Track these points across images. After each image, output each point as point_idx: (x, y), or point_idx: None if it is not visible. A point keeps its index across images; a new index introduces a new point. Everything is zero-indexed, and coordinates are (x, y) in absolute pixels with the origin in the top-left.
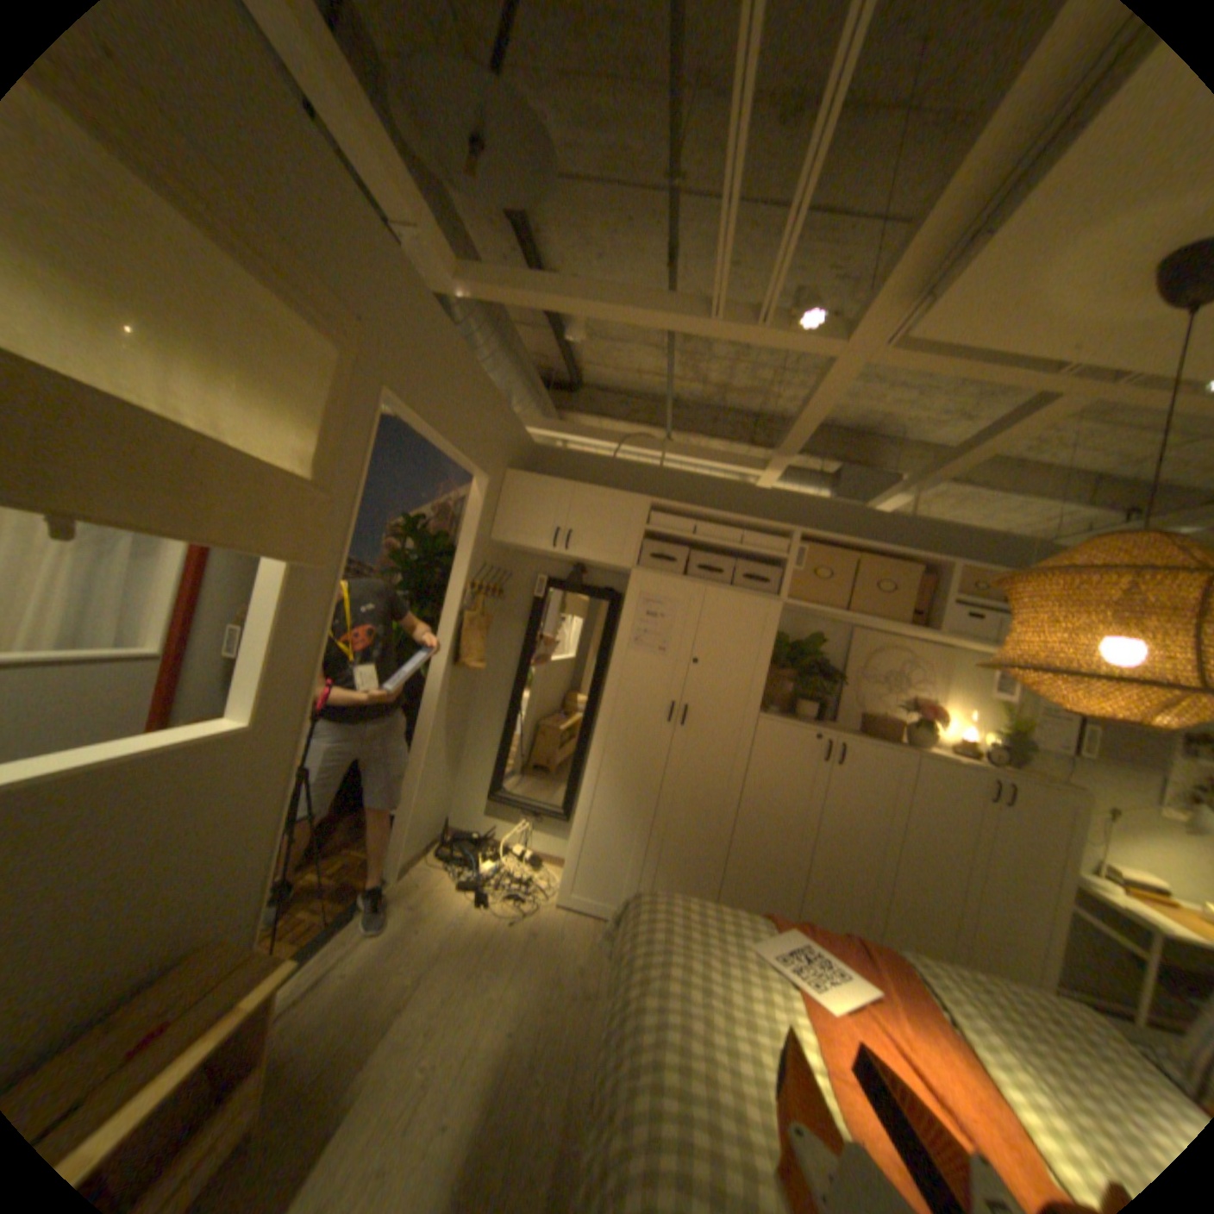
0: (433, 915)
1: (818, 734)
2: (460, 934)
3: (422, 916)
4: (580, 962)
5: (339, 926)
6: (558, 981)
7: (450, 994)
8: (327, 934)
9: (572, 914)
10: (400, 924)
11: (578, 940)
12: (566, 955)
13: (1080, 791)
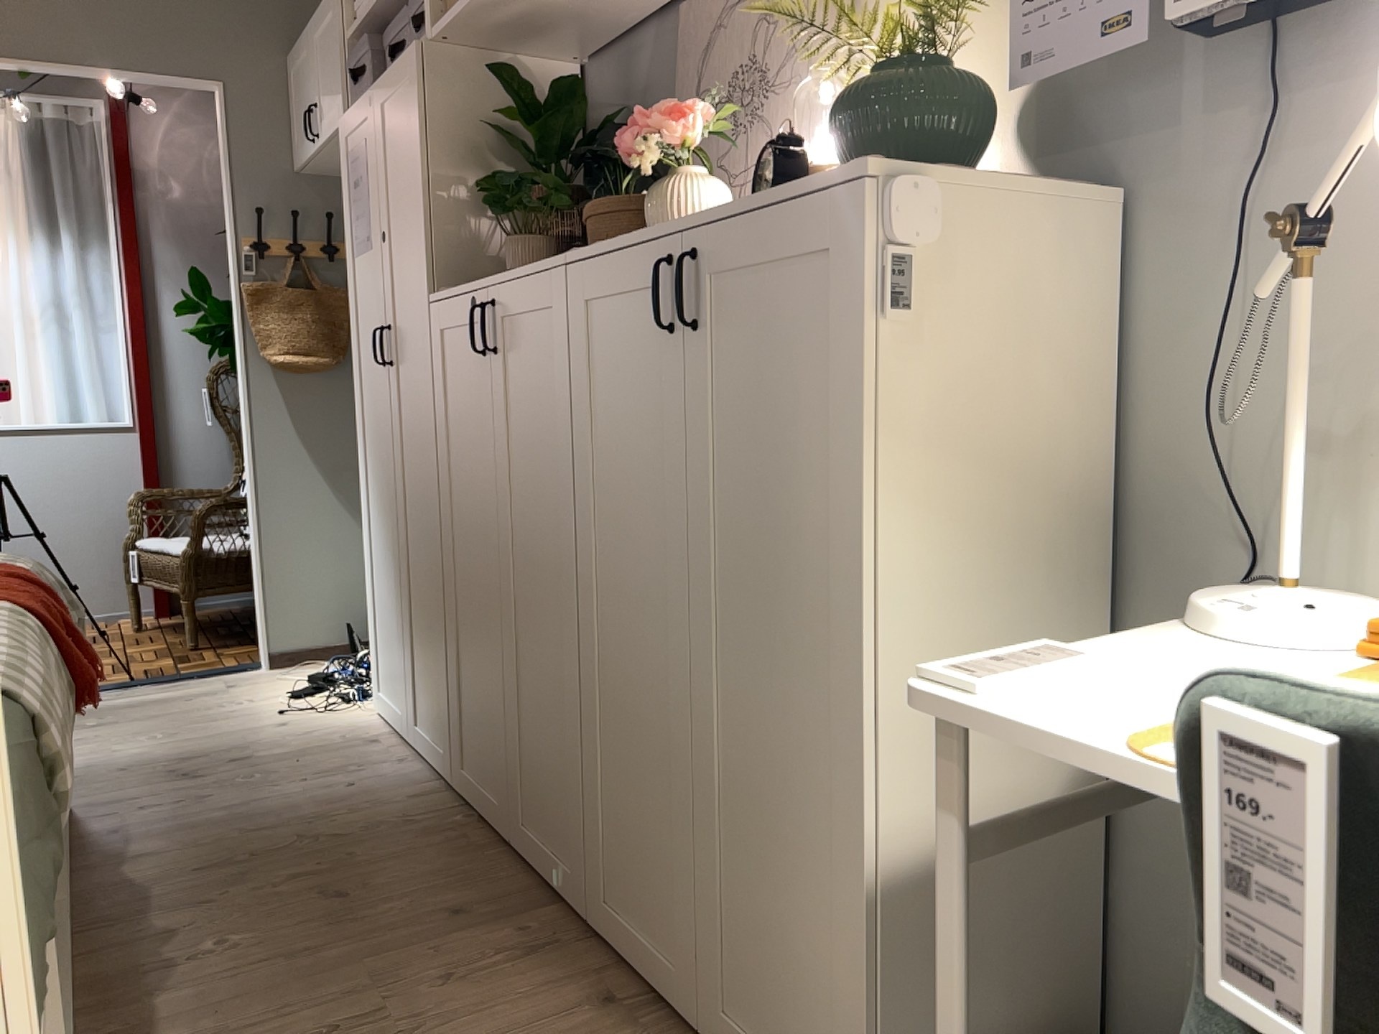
0: (239, 692)
1: (470, 295)
2: (221, 708)
3: (229, 691)
4: (267, 753)
5: (149, 682)
6: (201, 757)
7: (99, 737)
8: (127, 683)
9: (380, 720)
10: (197, 692)
11: (321, 739)
12: (269, 745)
13: (856, 165)
